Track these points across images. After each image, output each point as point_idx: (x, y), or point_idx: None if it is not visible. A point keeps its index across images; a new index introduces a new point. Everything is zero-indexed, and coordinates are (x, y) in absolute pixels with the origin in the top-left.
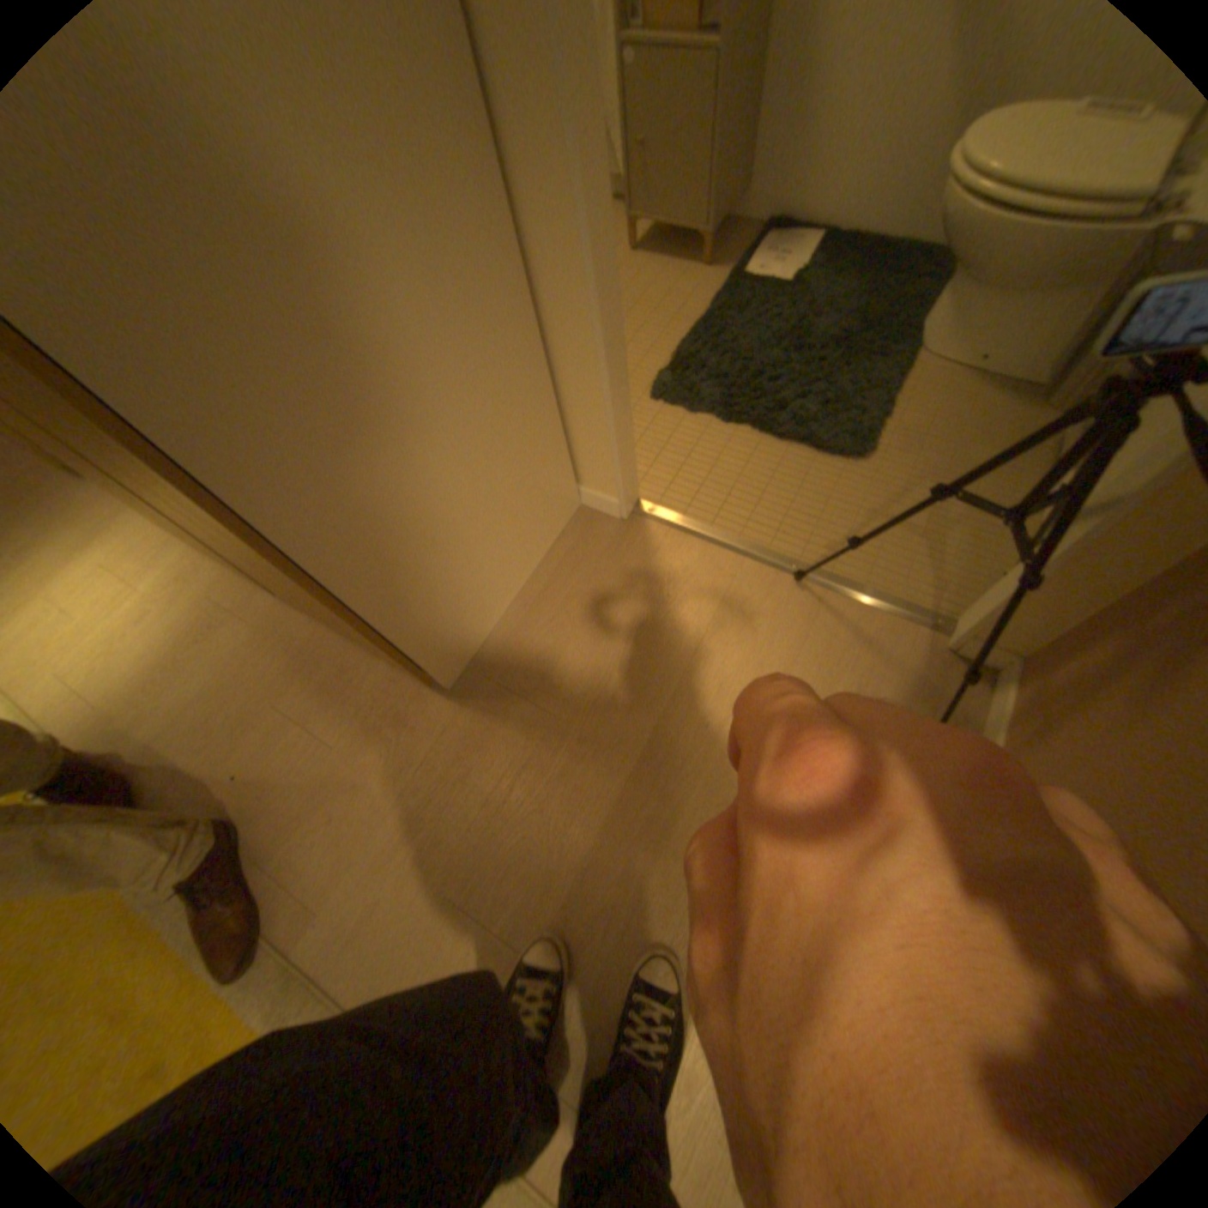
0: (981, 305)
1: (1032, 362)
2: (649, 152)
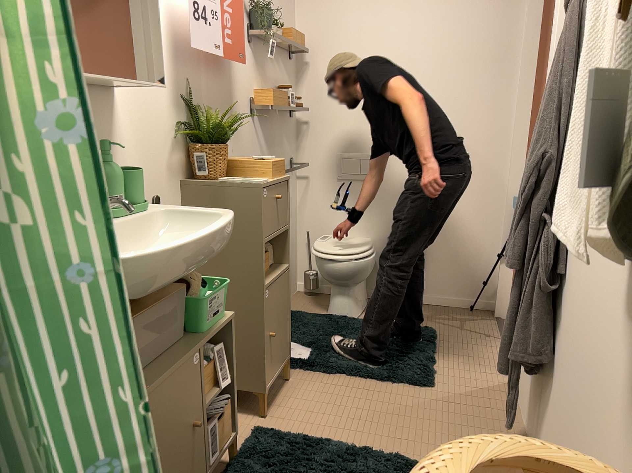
0: (357, 294)
1: (366, 299)
2: (273, 340)
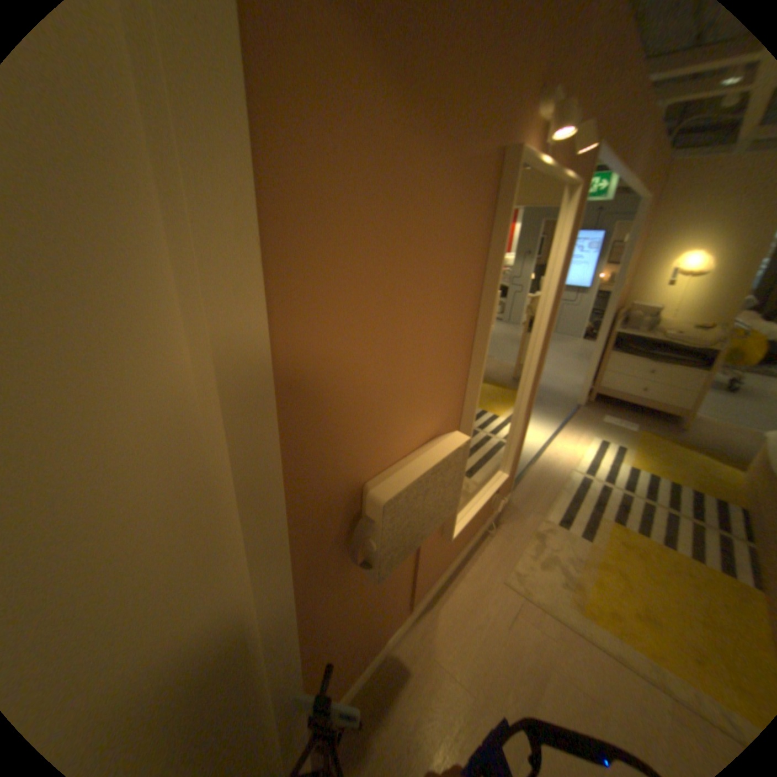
0: None
1: None
2: None
